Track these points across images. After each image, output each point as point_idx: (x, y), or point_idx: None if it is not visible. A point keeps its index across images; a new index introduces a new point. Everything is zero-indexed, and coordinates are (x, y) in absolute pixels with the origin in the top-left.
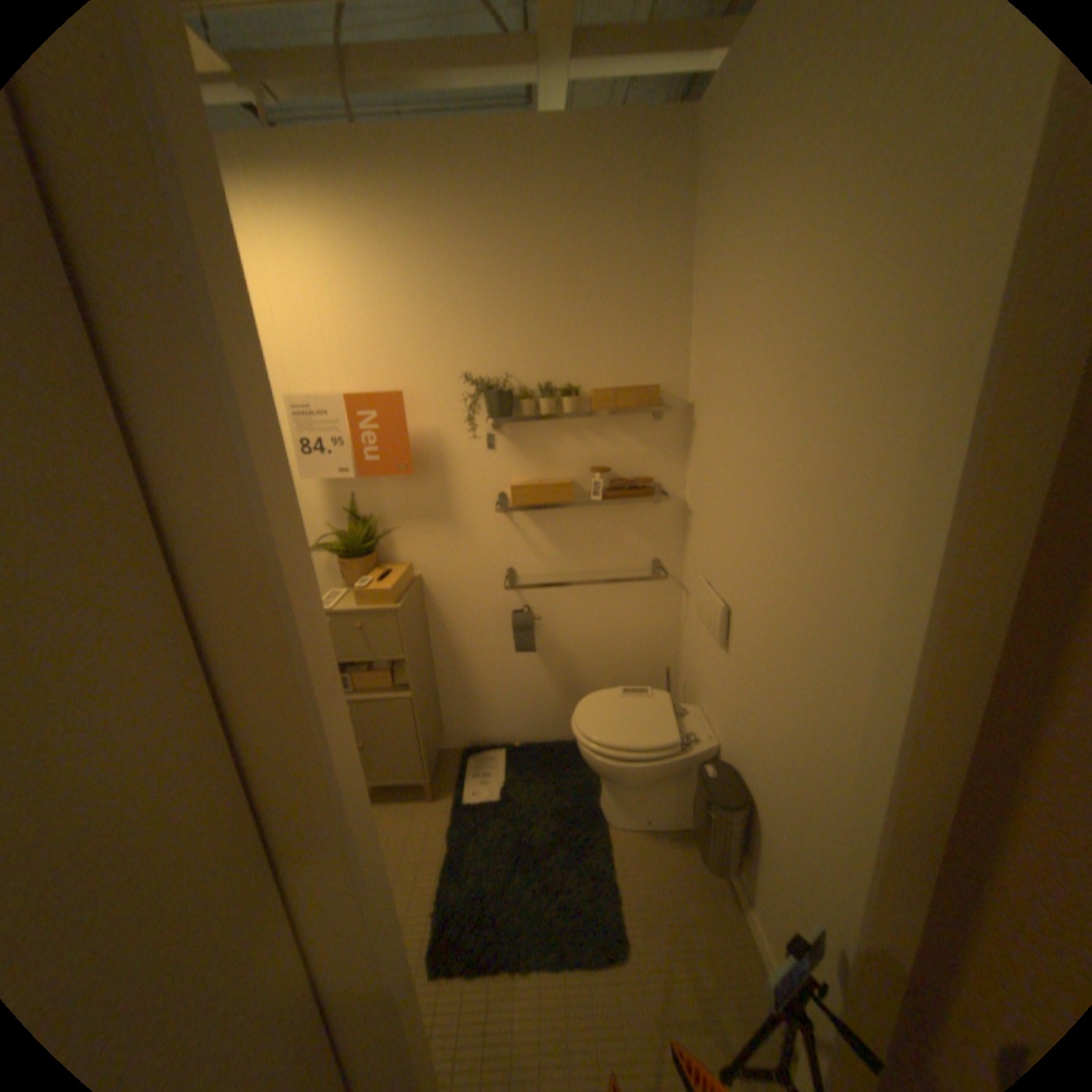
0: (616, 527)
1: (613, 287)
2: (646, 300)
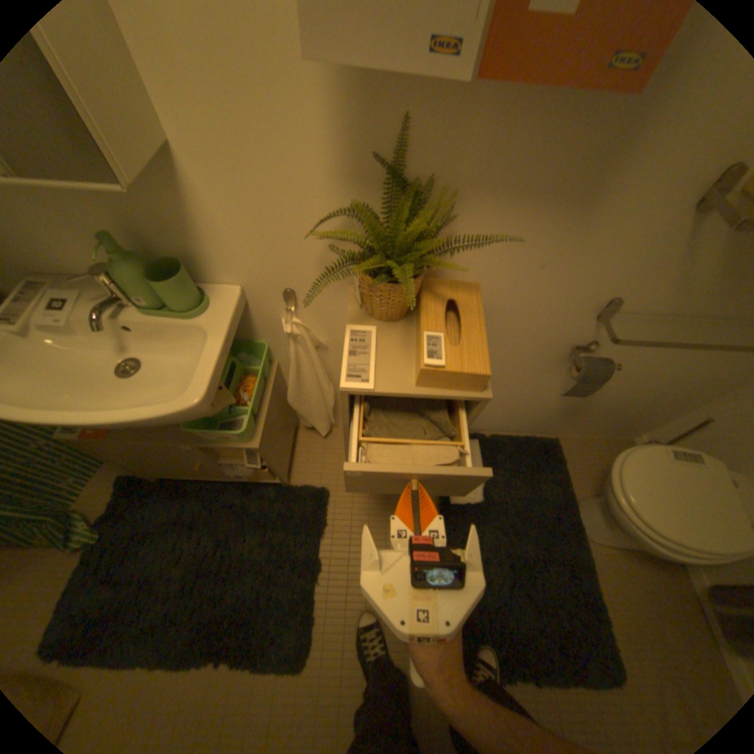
0: None
1: None
2: None
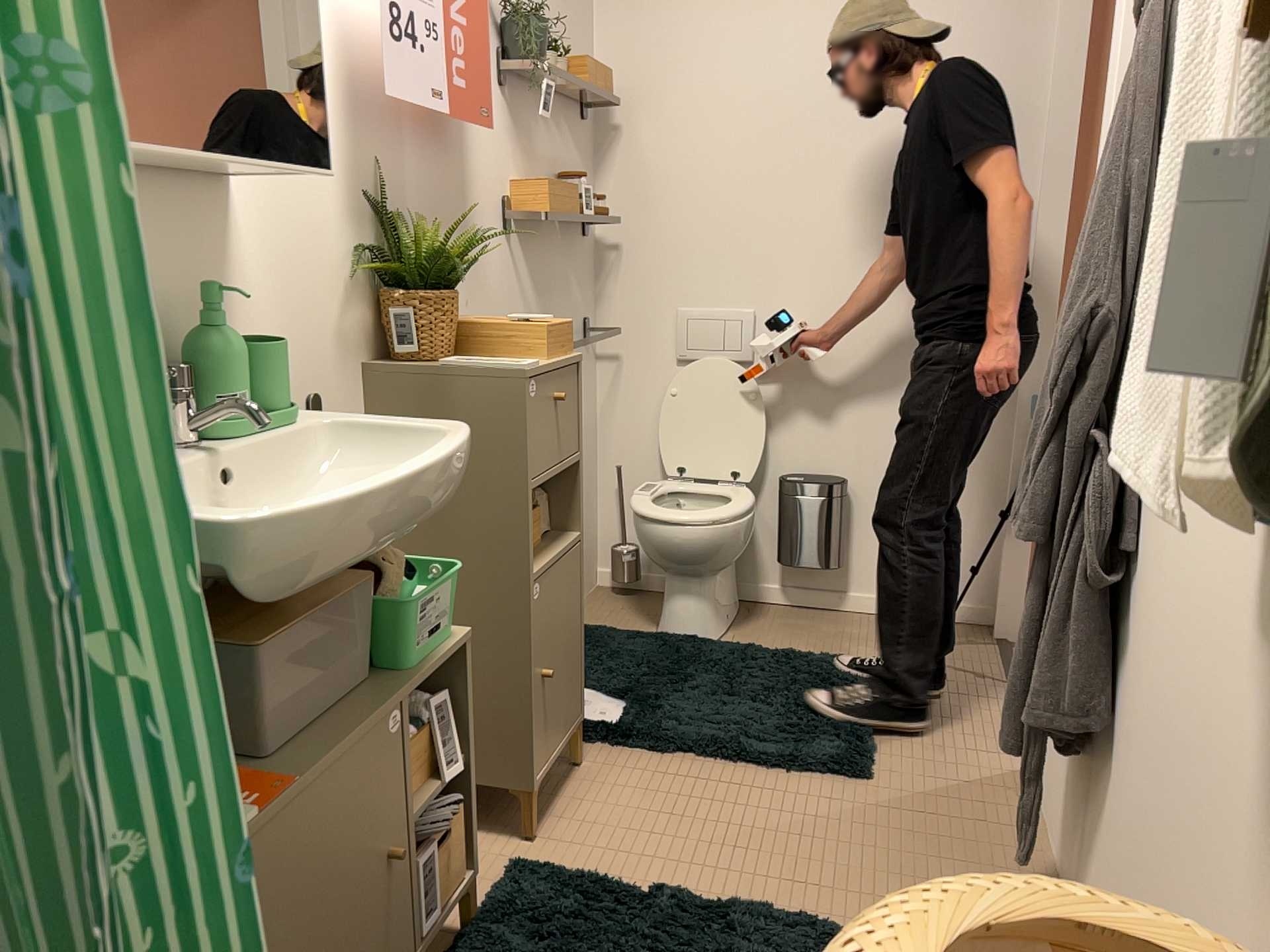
0: (569, 272)
1: None
2: None
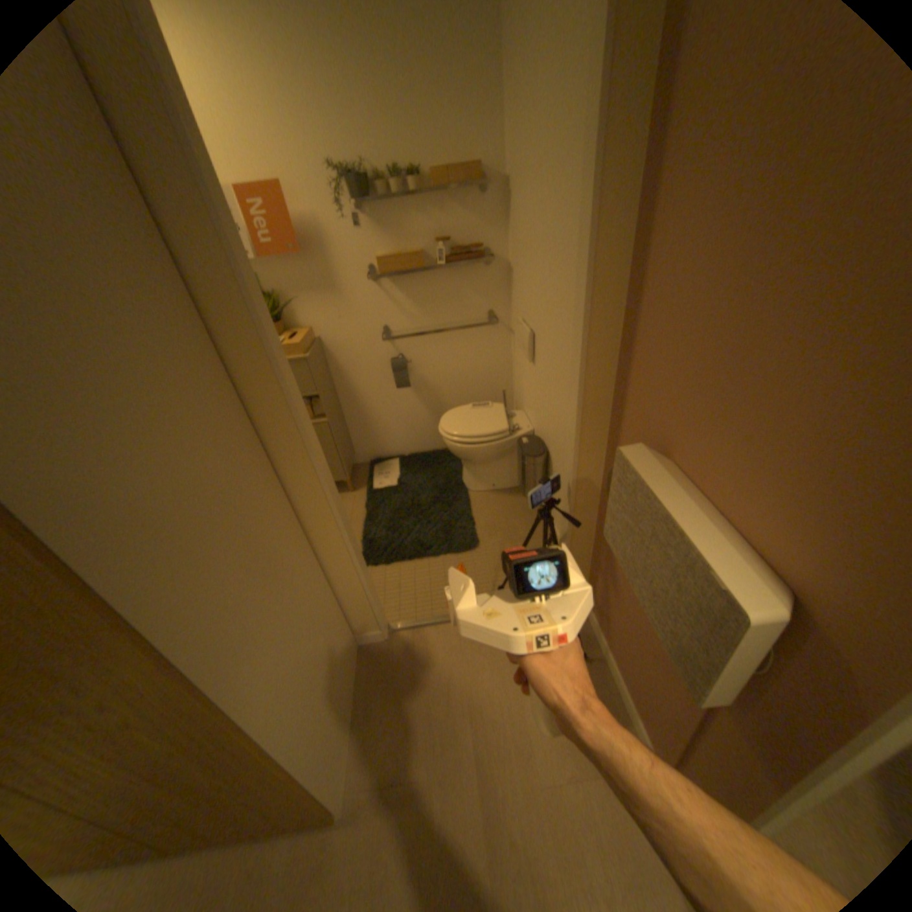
0: (459, 287)
1: (438, 69)
2: (466, 80)
